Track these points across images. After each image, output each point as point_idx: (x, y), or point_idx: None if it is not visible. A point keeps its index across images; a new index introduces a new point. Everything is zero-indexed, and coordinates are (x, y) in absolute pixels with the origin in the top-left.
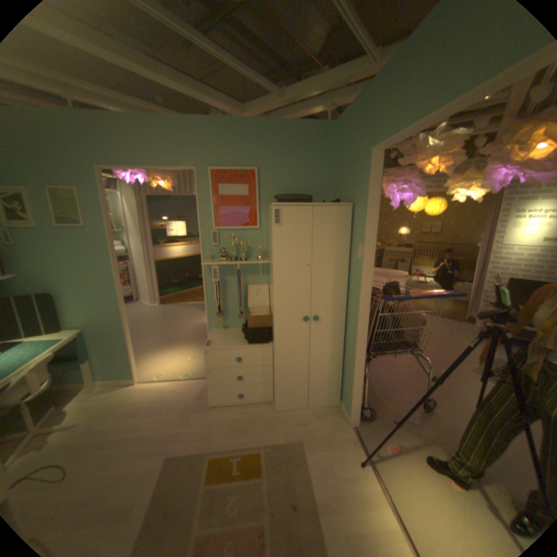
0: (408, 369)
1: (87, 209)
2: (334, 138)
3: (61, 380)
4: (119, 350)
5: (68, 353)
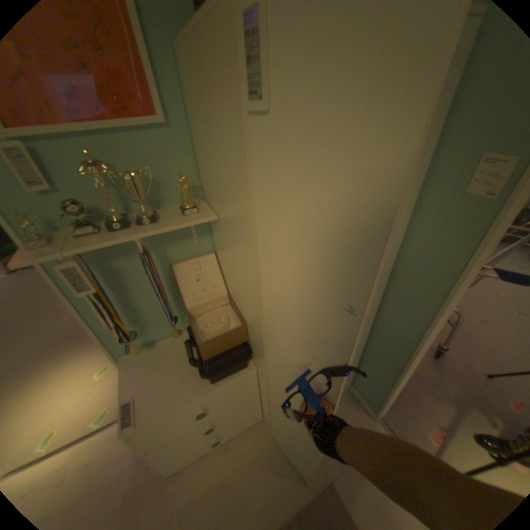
0: None
1: None
2: None
3: None
4: None
5: None
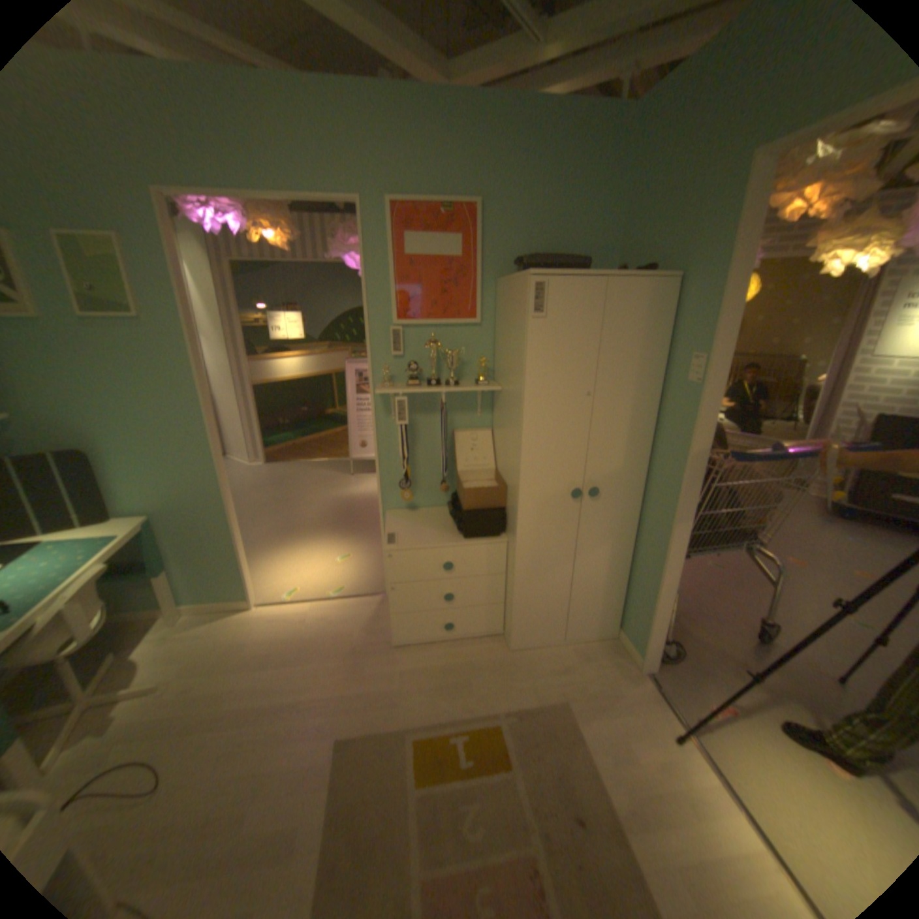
0: (715, 569)
1: (141, 281)
2: (631, 139)
3: (114, 607)
4: (219, 551)
5: (124, 559)
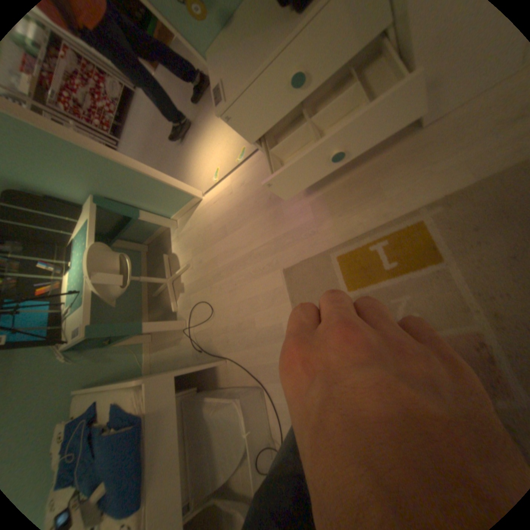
0: None
1: None
2: None
3: (148, 230)
4: (147, 182)
5: (119, 213)
